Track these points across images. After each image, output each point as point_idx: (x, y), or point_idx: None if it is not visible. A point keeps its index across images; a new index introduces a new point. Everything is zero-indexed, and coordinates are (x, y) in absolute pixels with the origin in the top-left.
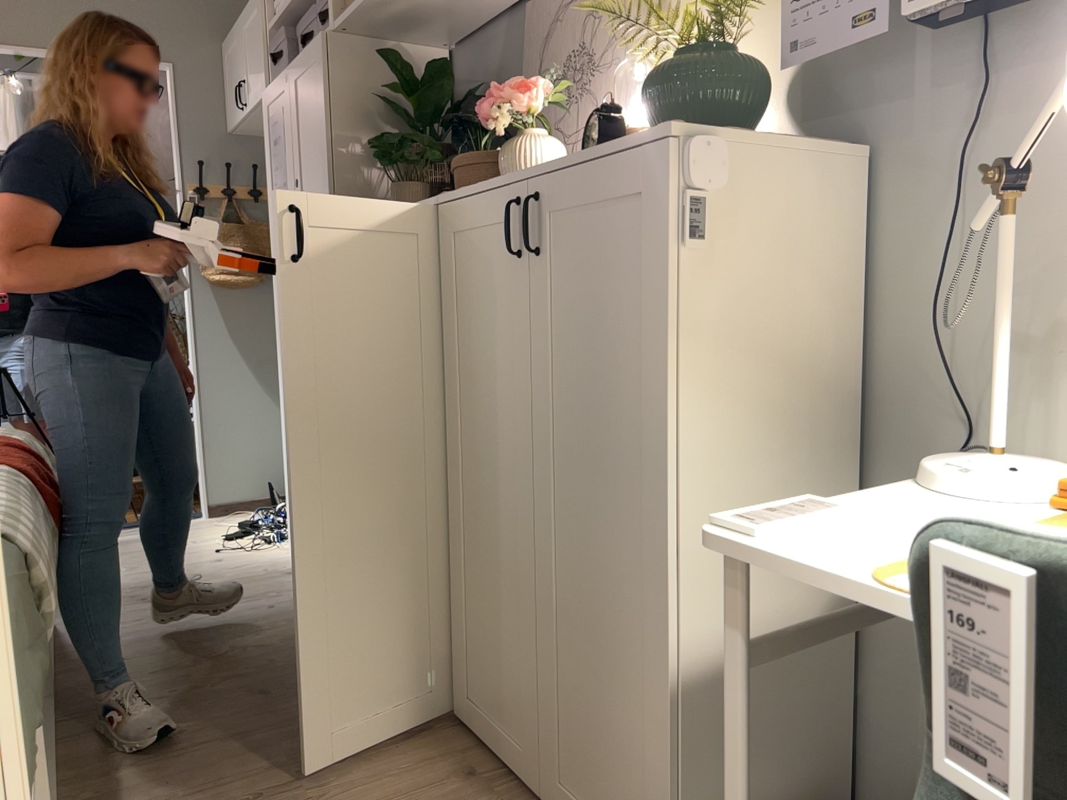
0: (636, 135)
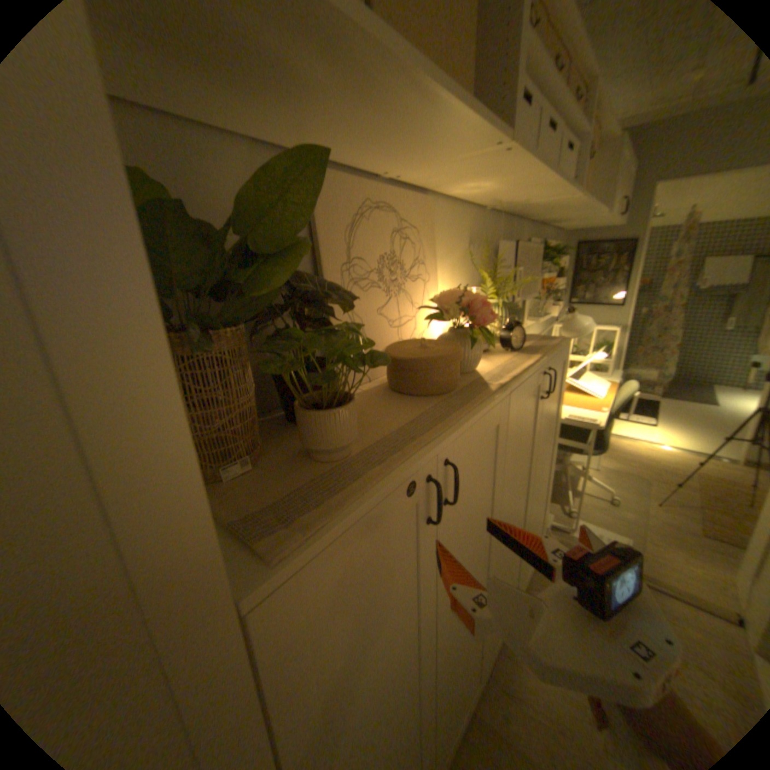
0: (566, 341)
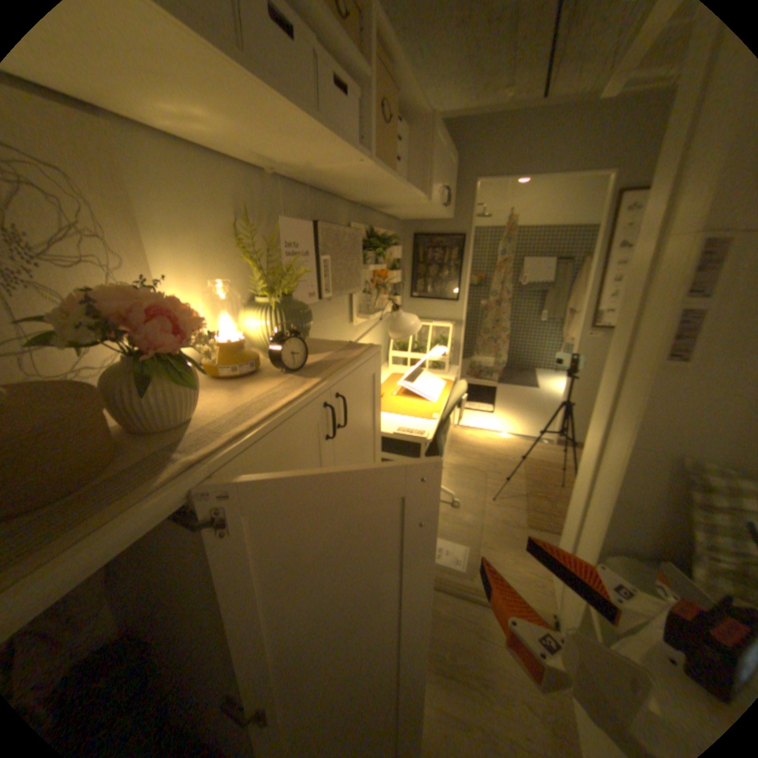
0: (371, 350)
